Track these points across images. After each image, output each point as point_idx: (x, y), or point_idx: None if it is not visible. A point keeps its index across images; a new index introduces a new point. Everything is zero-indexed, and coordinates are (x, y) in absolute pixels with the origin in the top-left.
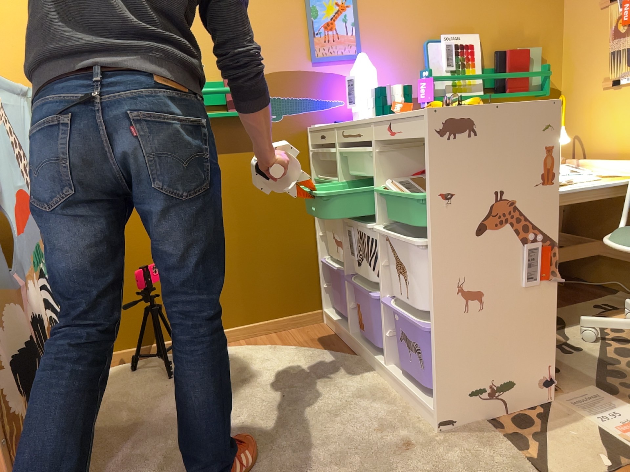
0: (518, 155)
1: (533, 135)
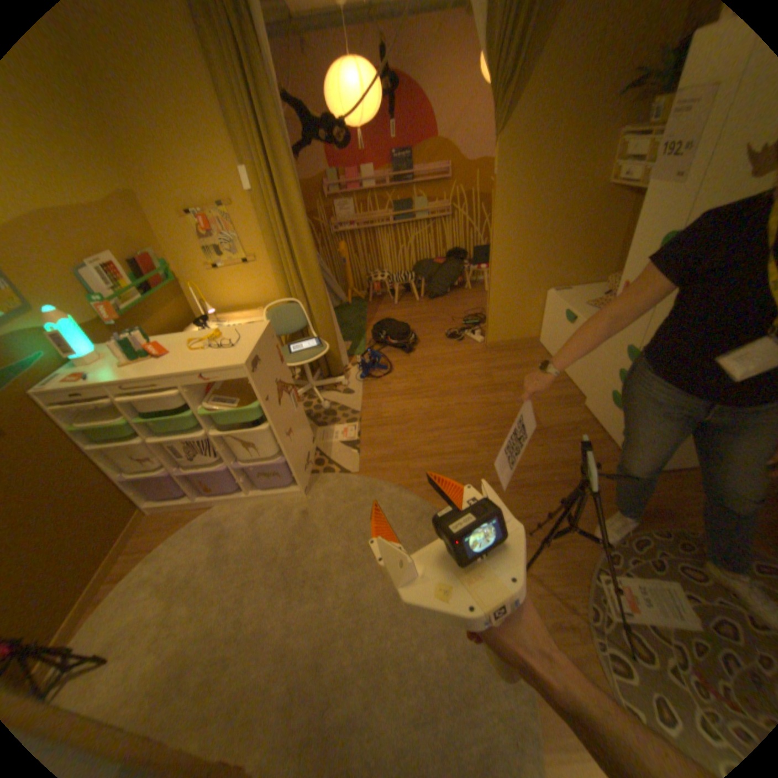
0: (272, 358)
1: (271, 345)
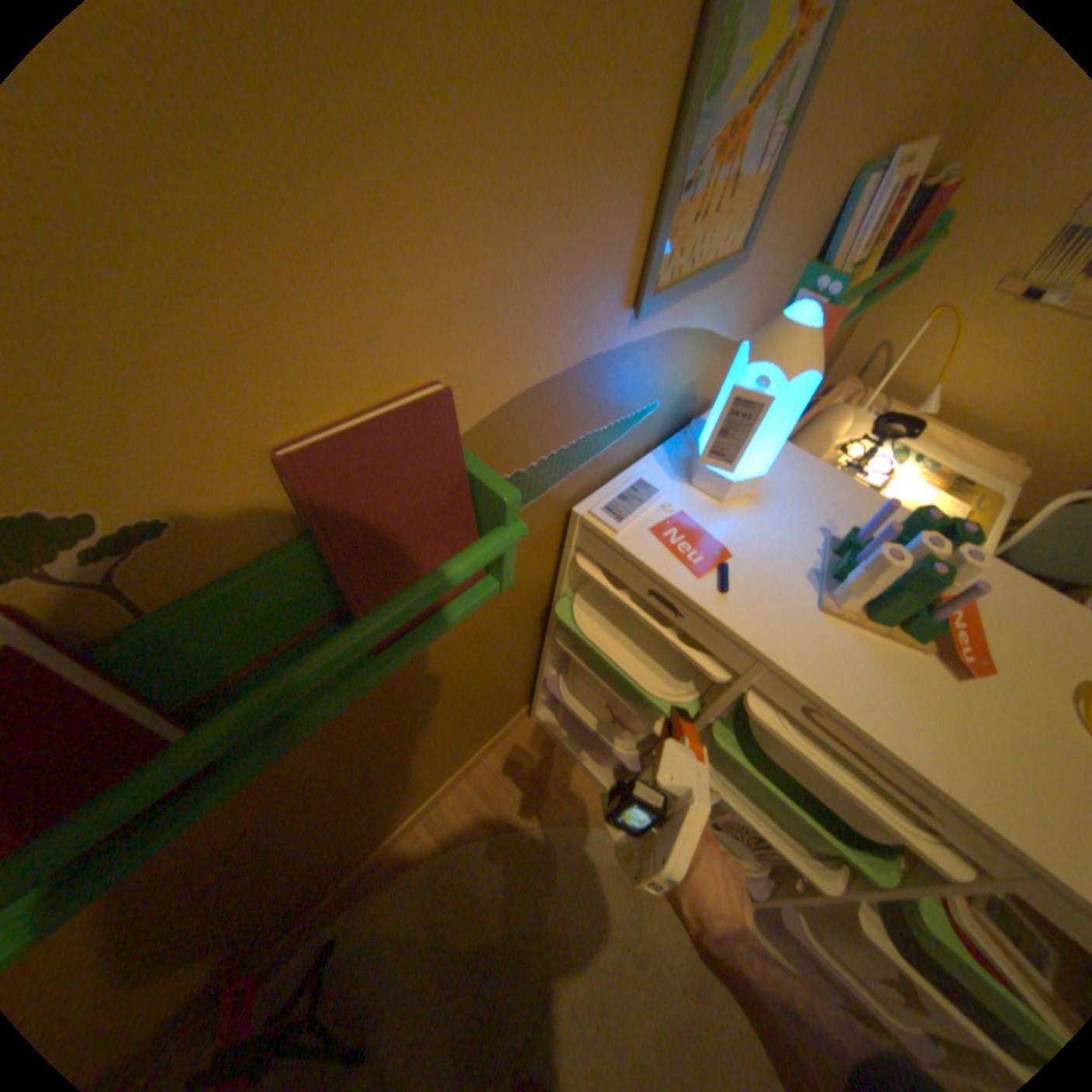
0: None
1: None
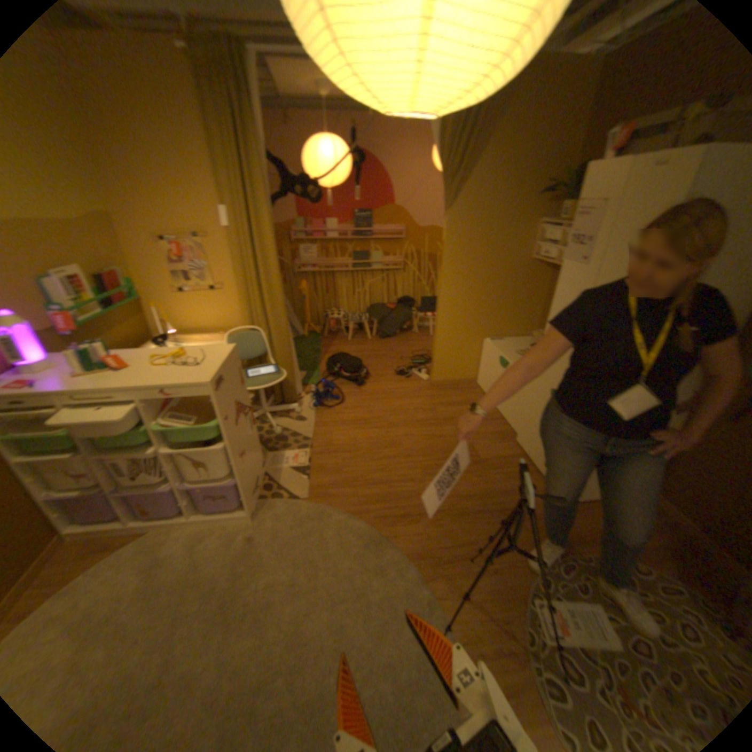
0: (233, 379)
1: (234, 367)
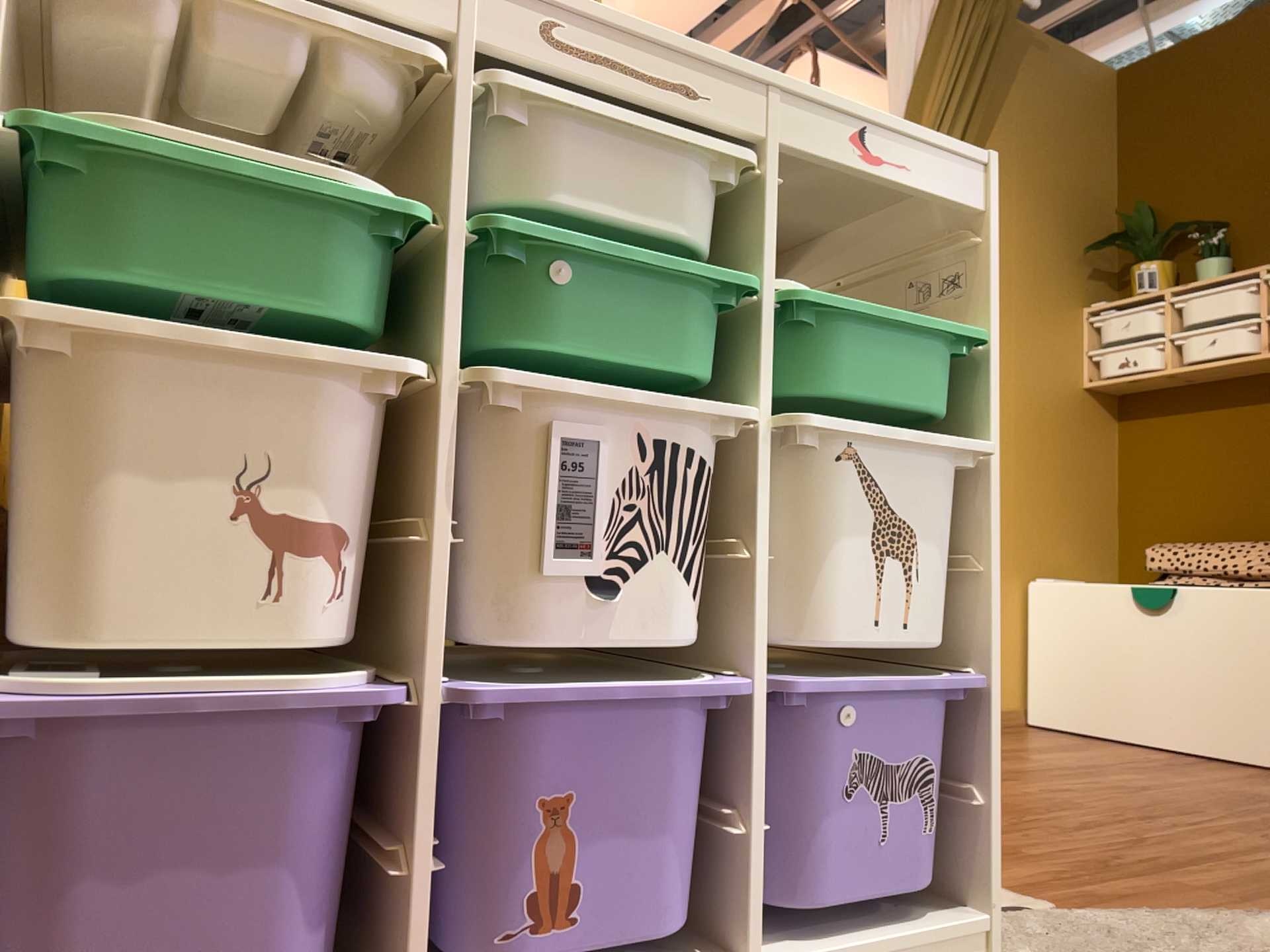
0: None
1: None
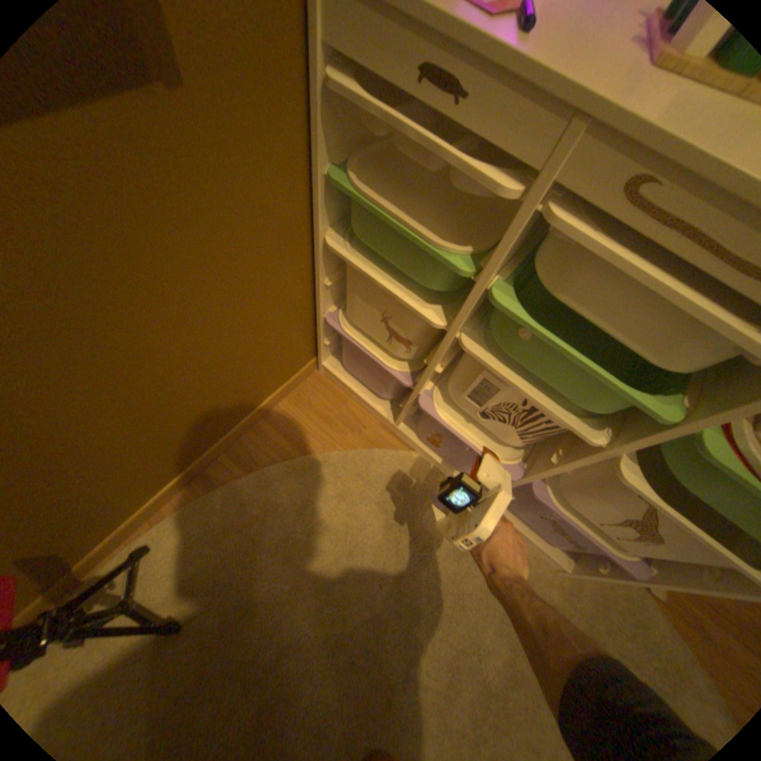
0: None
1: None
